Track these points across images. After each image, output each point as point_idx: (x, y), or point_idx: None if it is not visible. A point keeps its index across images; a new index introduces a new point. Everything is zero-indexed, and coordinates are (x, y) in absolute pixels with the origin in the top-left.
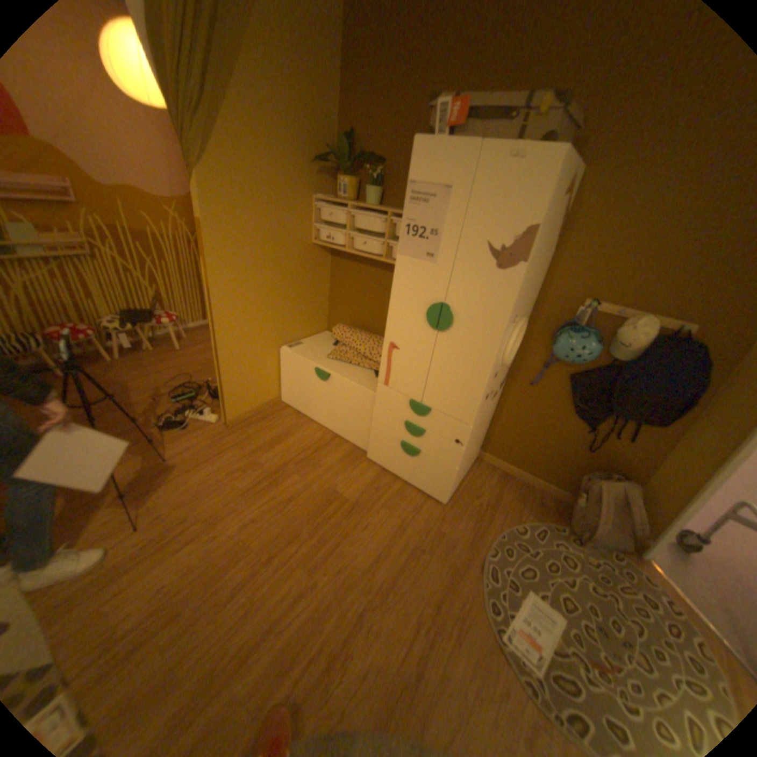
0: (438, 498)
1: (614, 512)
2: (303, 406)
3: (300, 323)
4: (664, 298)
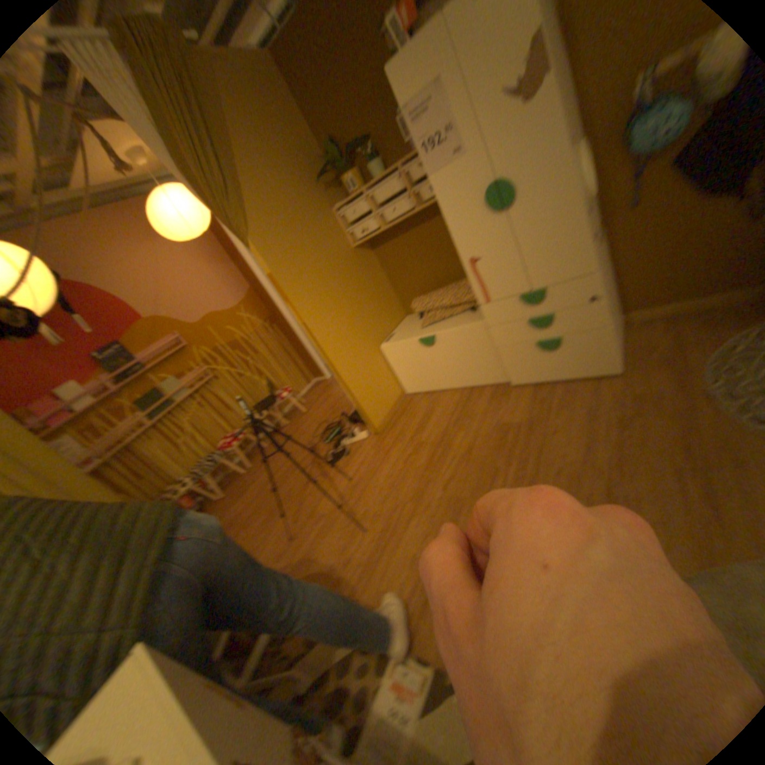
0: (610, 371)
1: None
2: (426, 383)
3: (381, 318)
4: None
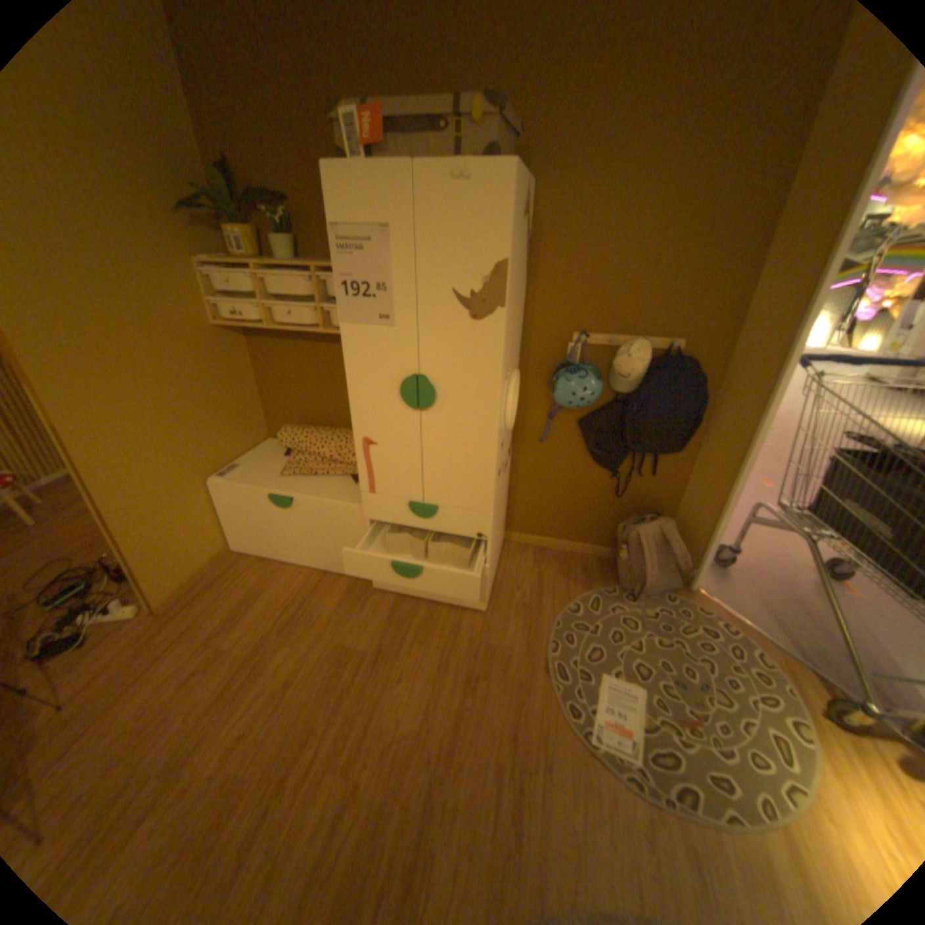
0: (474, 606)
1: (657, 555)
2: (265, 549)
3: (226, 438)
4: (647, 317)
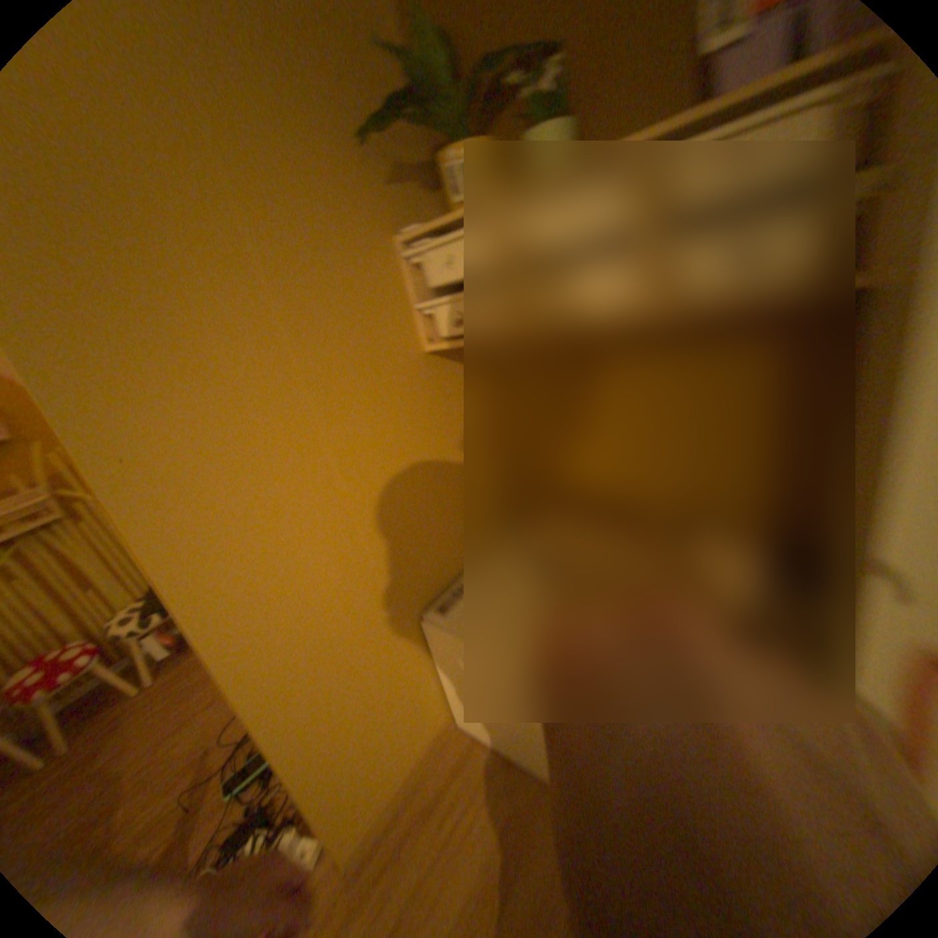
0: None
1: None
2: (512, 748)
3: (448, 539)
4: None
